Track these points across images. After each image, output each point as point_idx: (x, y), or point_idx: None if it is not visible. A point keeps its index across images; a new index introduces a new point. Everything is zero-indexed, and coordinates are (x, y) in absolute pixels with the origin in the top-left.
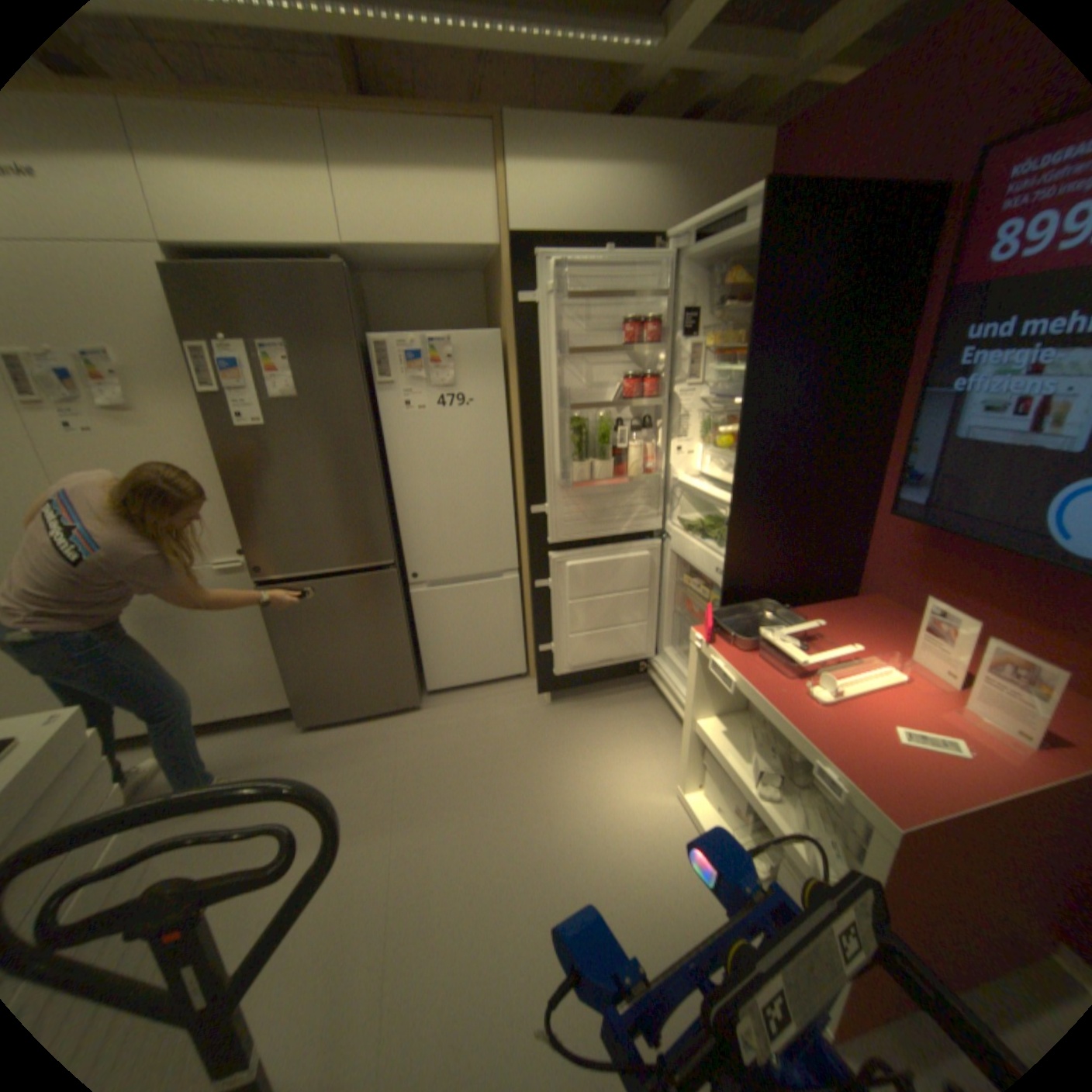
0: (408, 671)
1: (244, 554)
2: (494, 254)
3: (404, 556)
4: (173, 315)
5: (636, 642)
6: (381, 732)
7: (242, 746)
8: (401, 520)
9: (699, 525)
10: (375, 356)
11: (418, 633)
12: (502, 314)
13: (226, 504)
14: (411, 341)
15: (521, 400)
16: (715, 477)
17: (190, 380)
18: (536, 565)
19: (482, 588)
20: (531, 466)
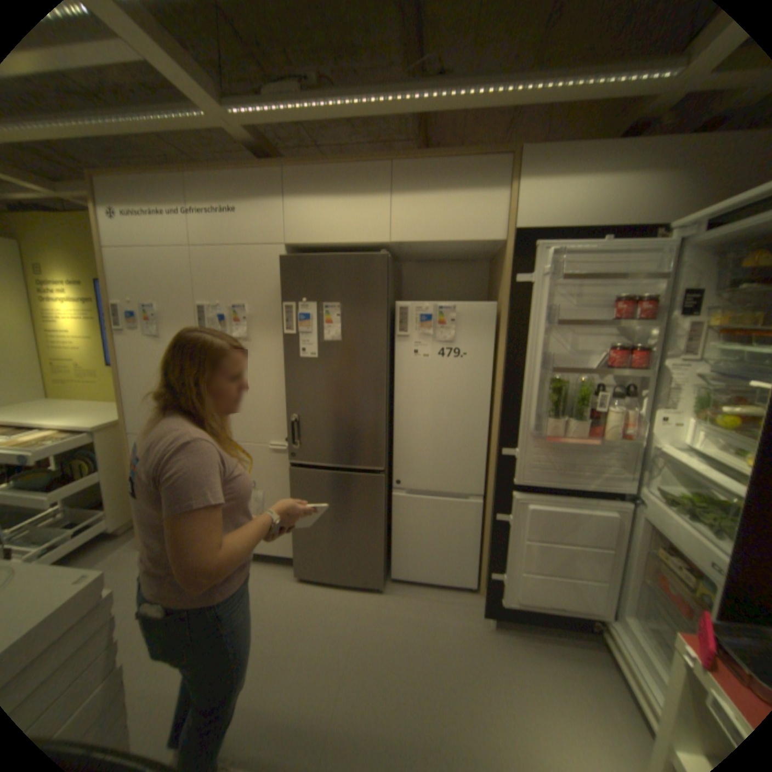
0: (379, 558)
1: (288, 442)
2: (501, 247)
3: (393, 465)
4: (281, 286)
5: (594, 602)
6: (349, 604)
7: (258, 578)
8: (396, 437)
9: (688, 505)
10: (399, 317)
11: (392, 528)
12: (501, 291)
13: (286, 406)
14: (426, 308)
15: (507, 358)
16: (711, 456)
17: (283, 326)
18: (500, 500)
19: (450, 505)
20: (508, 414)
